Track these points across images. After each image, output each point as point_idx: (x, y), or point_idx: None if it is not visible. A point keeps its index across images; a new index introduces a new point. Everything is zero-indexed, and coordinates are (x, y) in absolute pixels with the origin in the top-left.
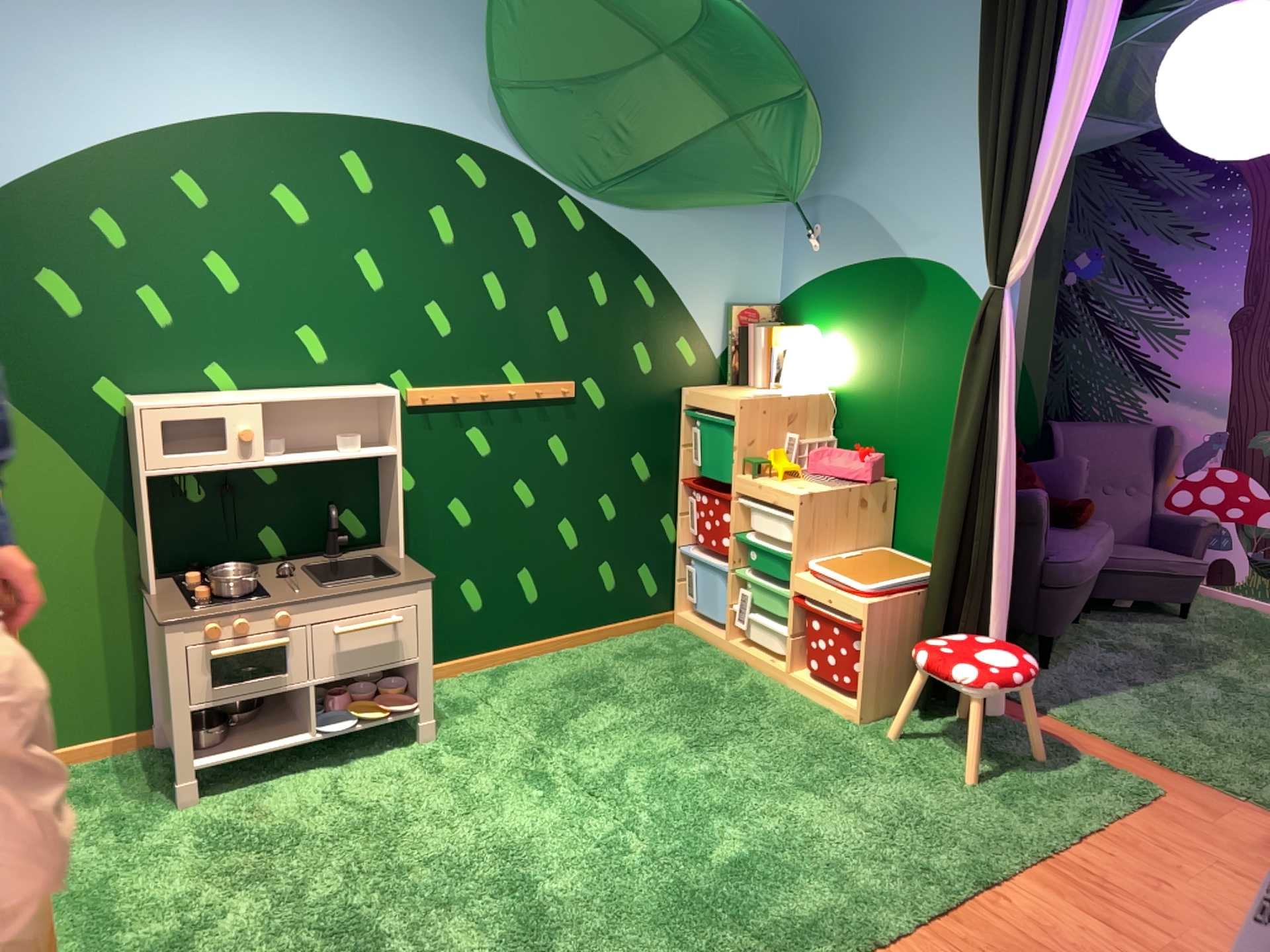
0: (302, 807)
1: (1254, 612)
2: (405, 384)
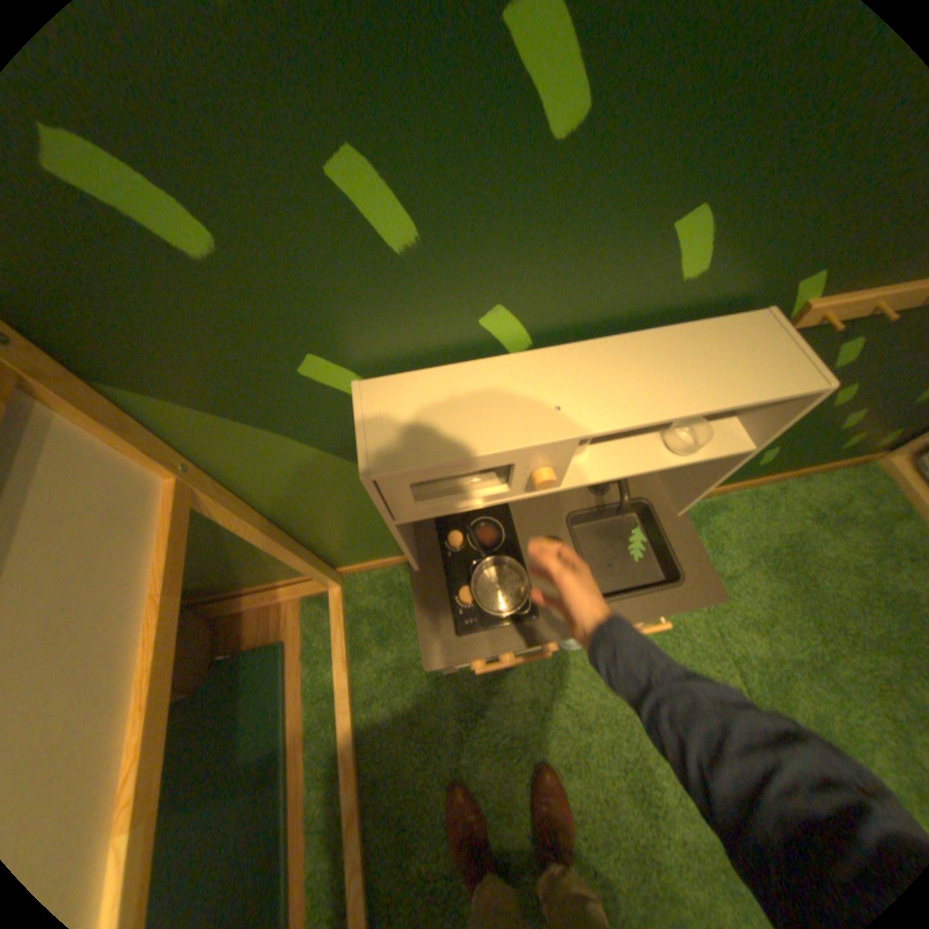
0: (536, 700)
1: None
2: (815, 295)
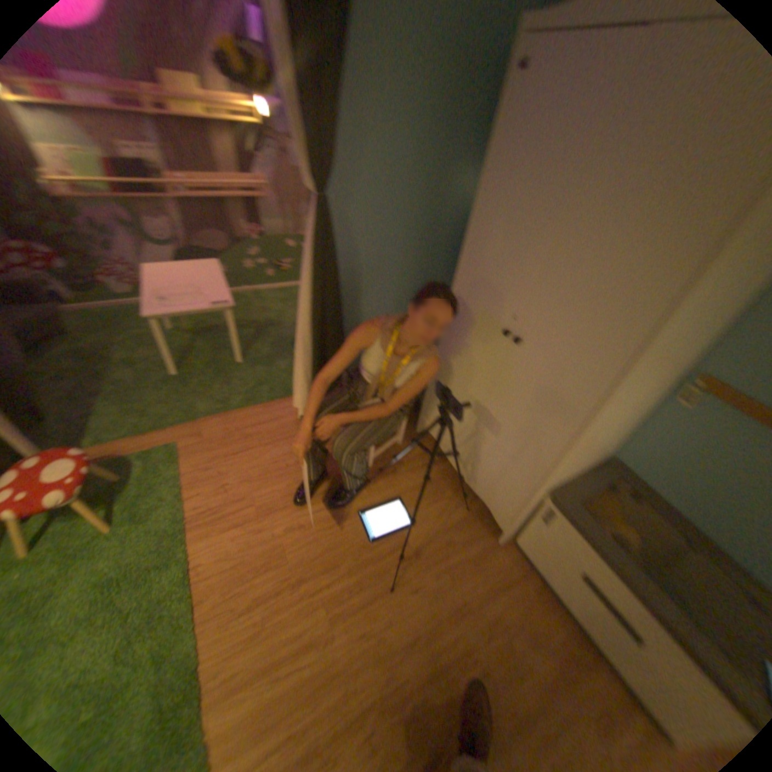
0: None
1: (87, 312)
2: None
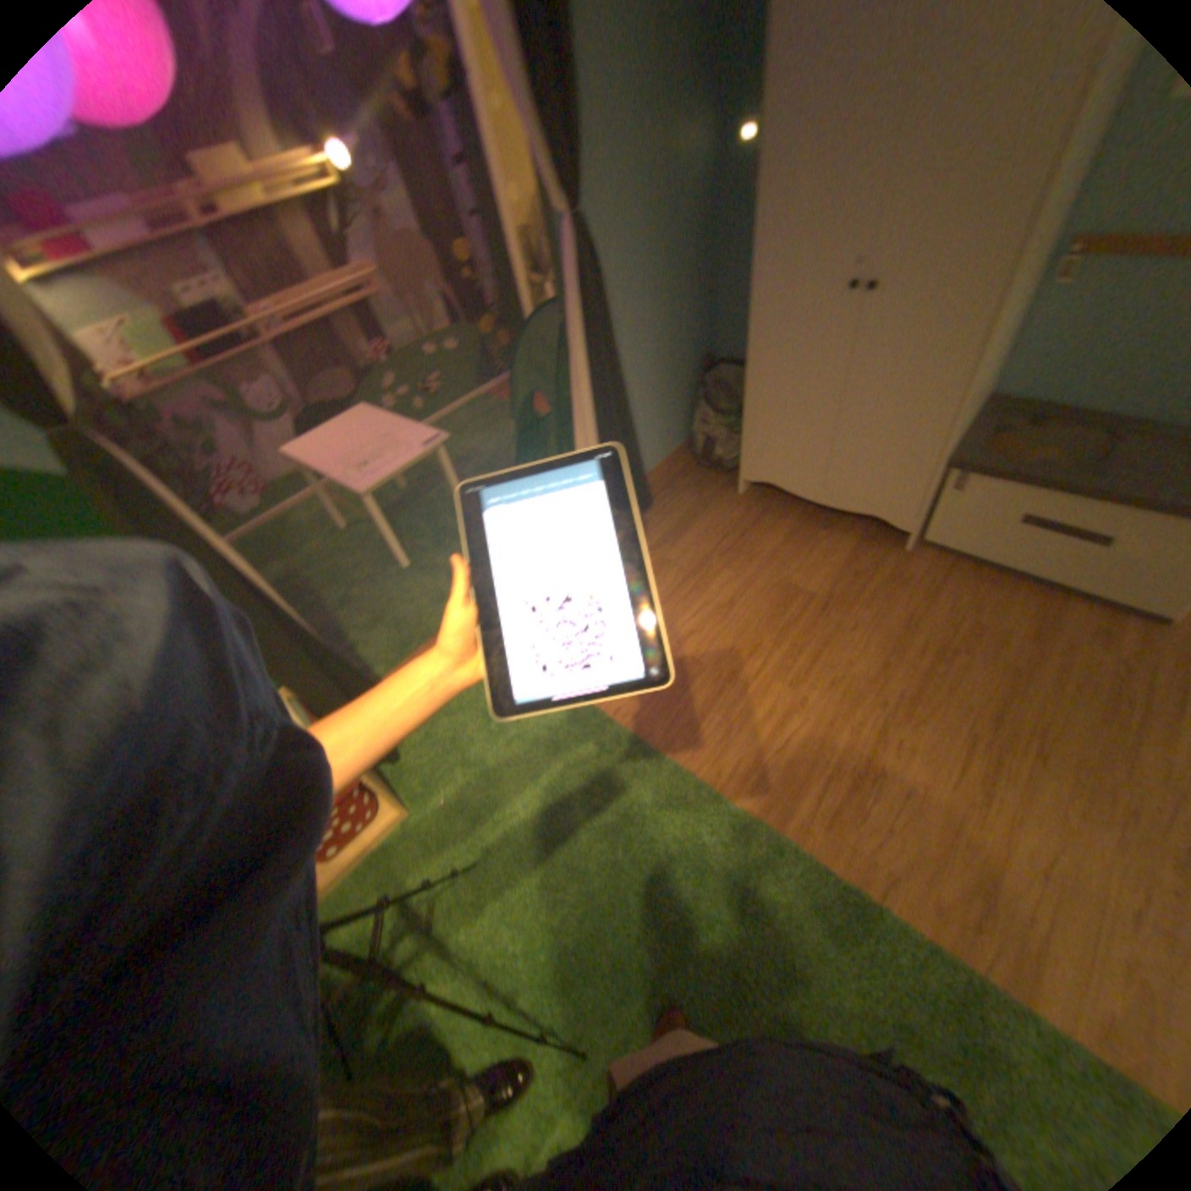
0: None
1: None
2: None
